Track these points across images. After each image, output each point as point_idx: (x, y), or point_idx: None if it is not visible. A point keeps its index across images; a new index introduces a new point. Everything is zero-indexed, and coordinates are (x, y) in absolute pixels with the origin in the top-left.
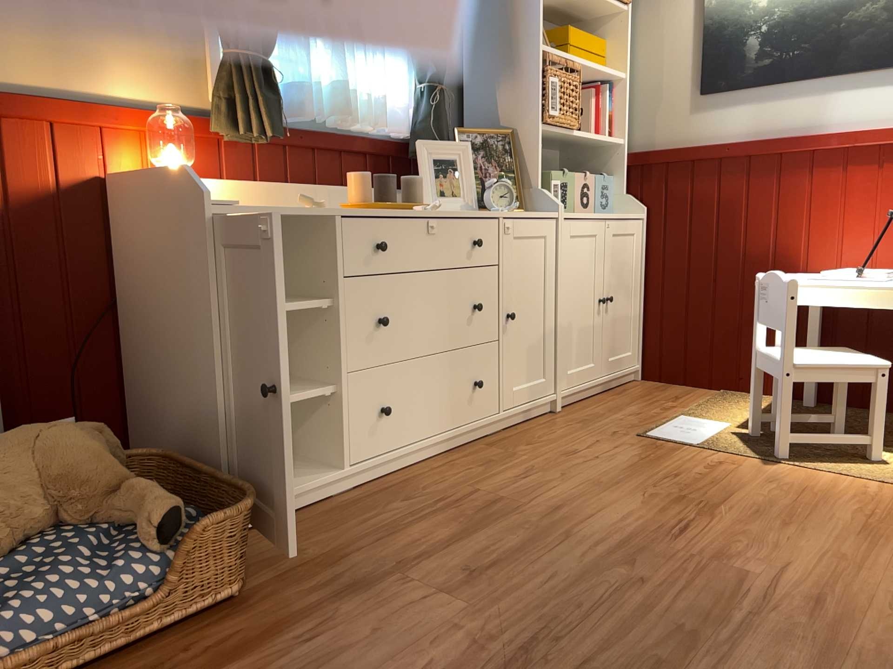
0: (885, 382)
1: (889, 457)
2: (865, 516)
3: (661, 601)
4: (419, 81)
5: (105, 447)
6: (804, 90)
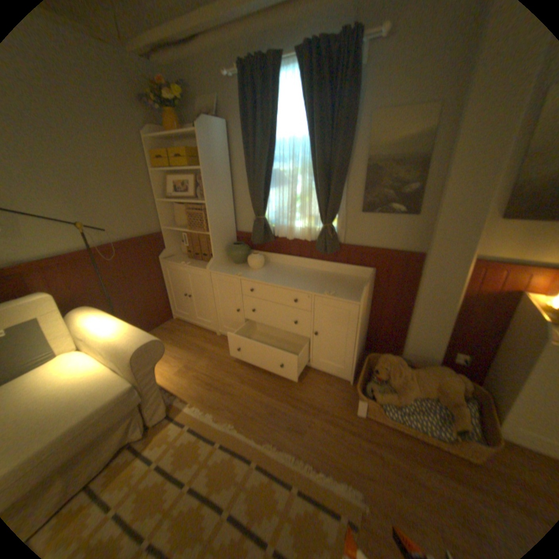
0: None
1: None
2: None
3: None
4: None
5: (464, 389)
6: None
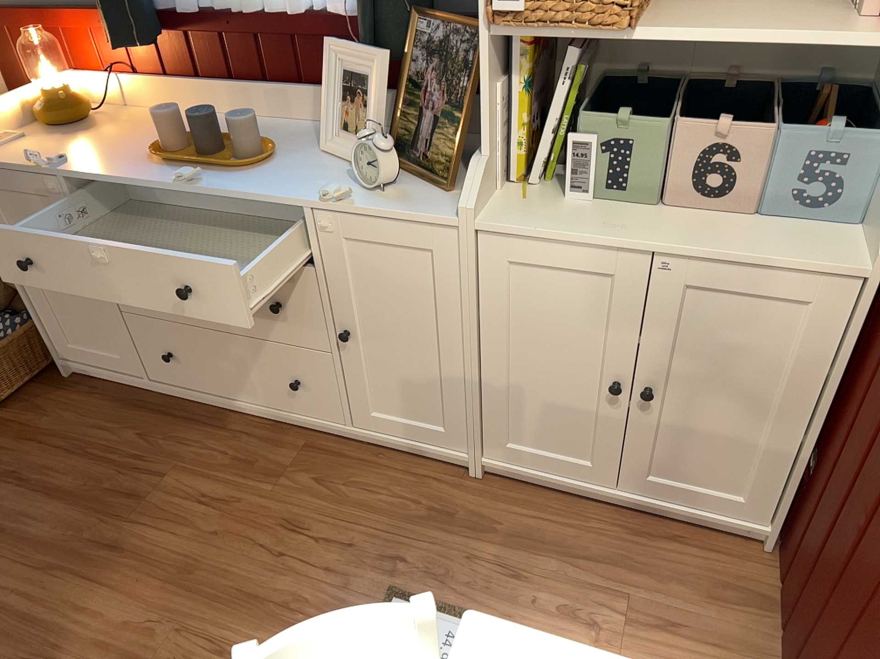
0: None
1: None
2: None
3: None
4: None
5: None
6: None
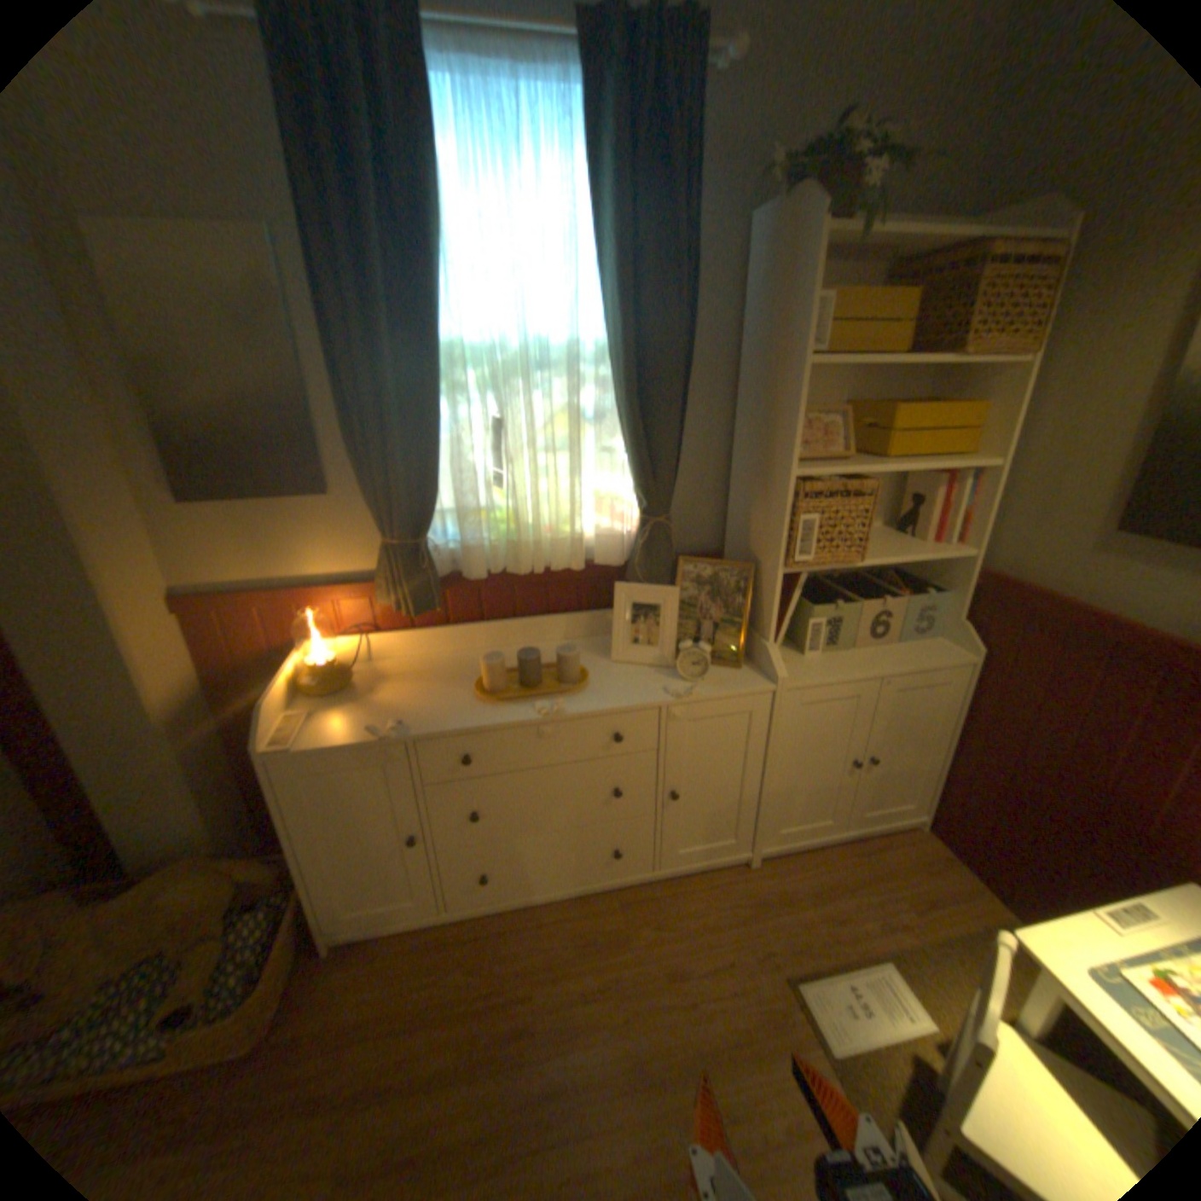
0: None
1: None
2: None
3: None
4: (638, 507)
5: (219, 896)
6: None
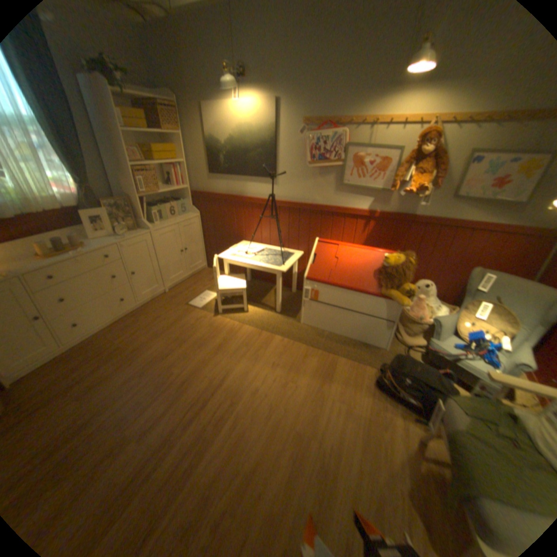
0: (244, 292)
1: (250, 309)
2: (223, 340)
3: (140, 390)
4: (74, 182)
5: None
6: (239, 179)
